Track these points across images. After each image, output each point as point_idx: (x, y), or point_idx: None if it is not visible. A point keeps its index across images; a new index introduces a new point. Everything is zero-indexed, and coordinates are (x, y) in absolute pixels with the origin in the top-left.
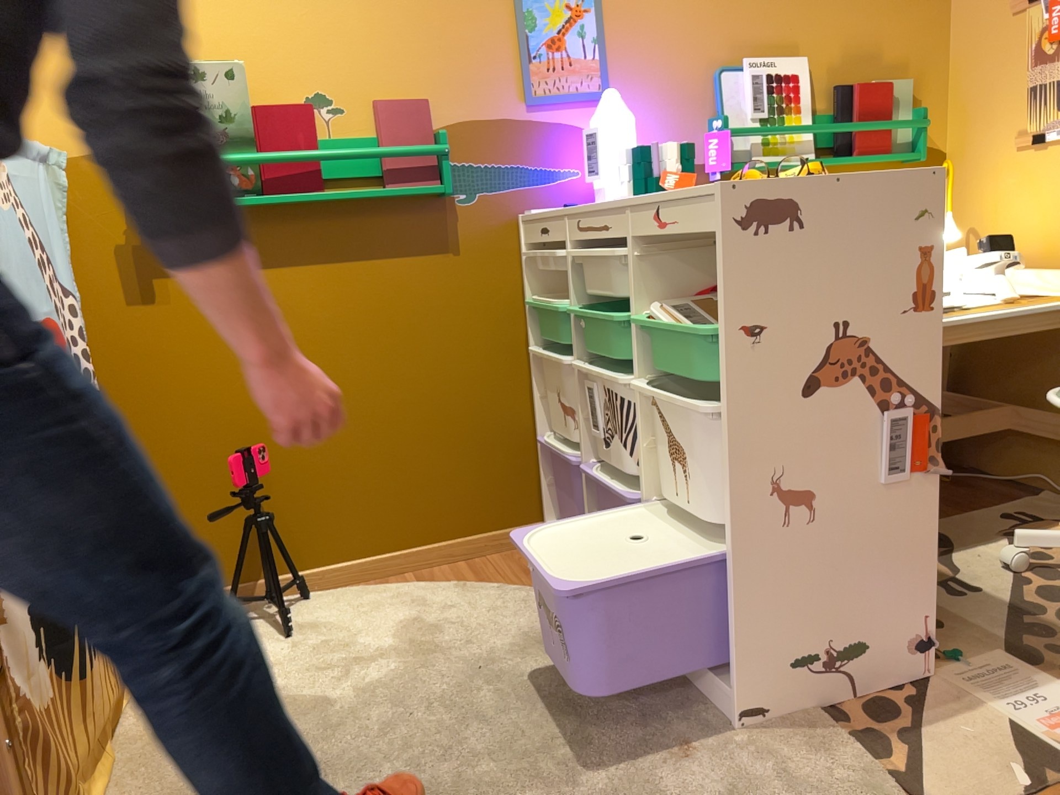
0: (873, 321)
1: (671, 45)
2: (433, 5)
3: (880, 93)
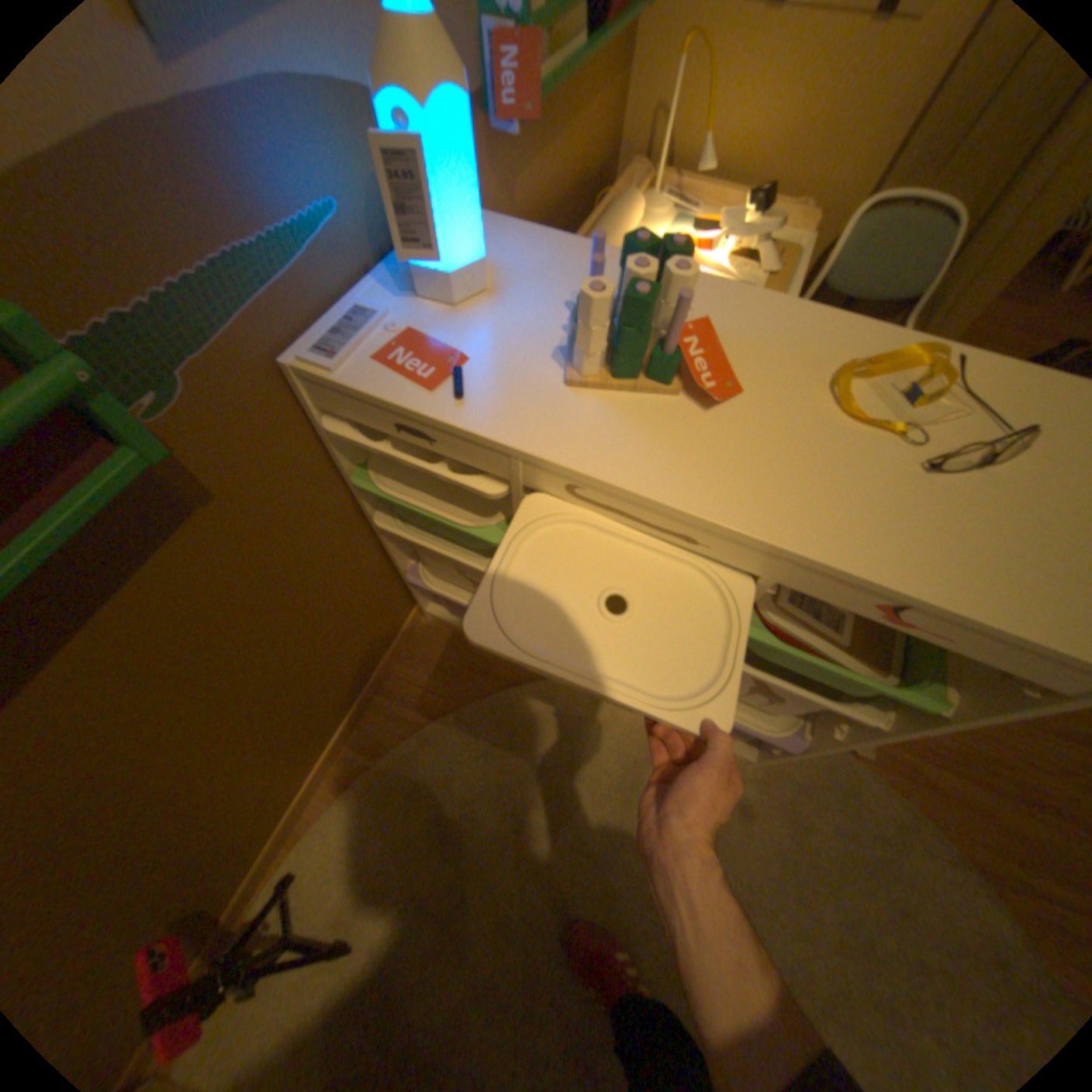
0: None
1: None
2: None
3: None
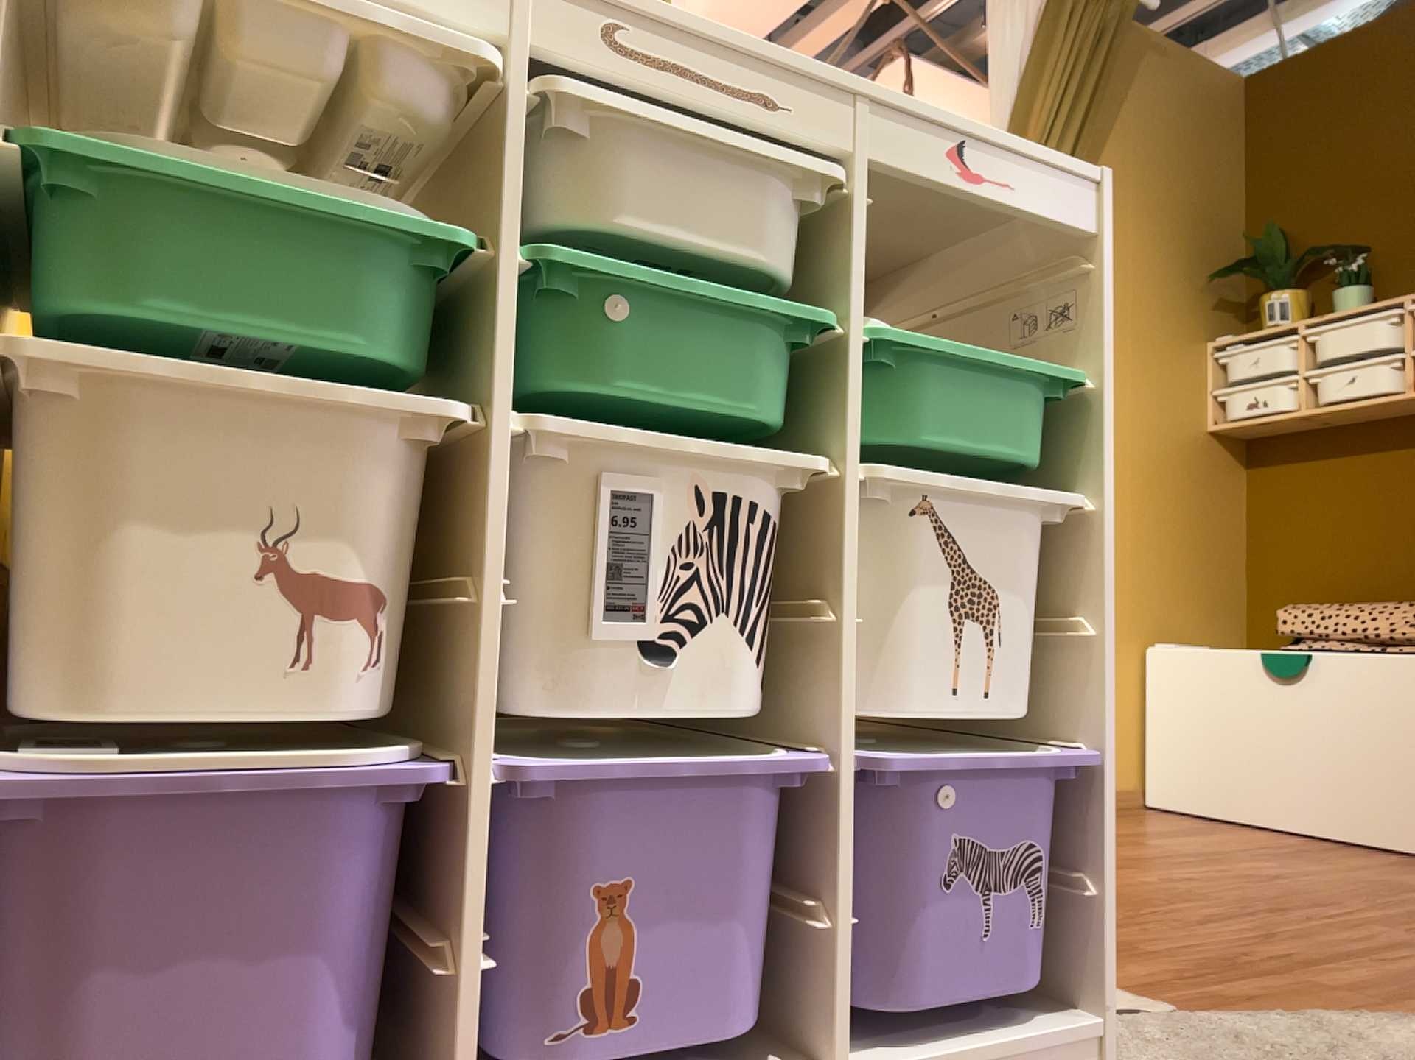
0: None
1: None
2: None
3: None
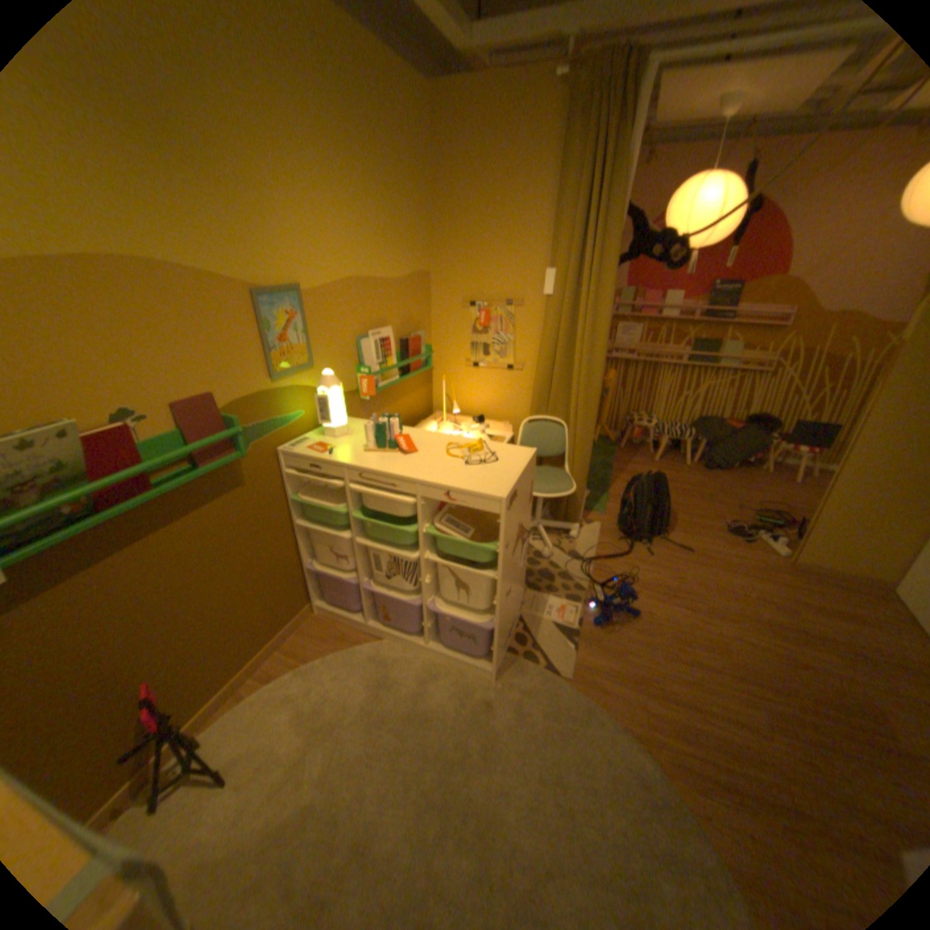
0: (523, 516)
1: (338, 329)
2: (202, 322)
3: (417, 342)
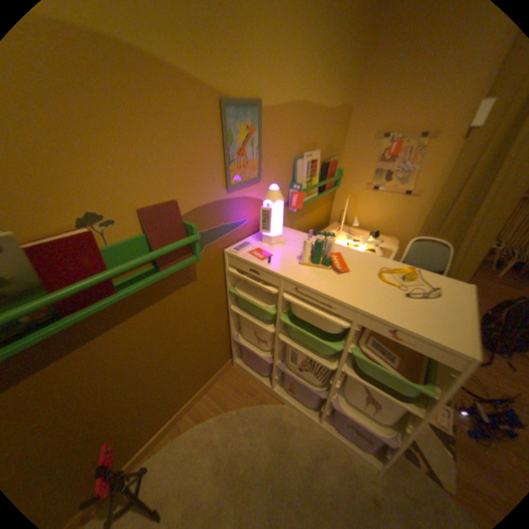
0: None
1: (283, 147)
2: (173, 125)
3: (335, 164)
